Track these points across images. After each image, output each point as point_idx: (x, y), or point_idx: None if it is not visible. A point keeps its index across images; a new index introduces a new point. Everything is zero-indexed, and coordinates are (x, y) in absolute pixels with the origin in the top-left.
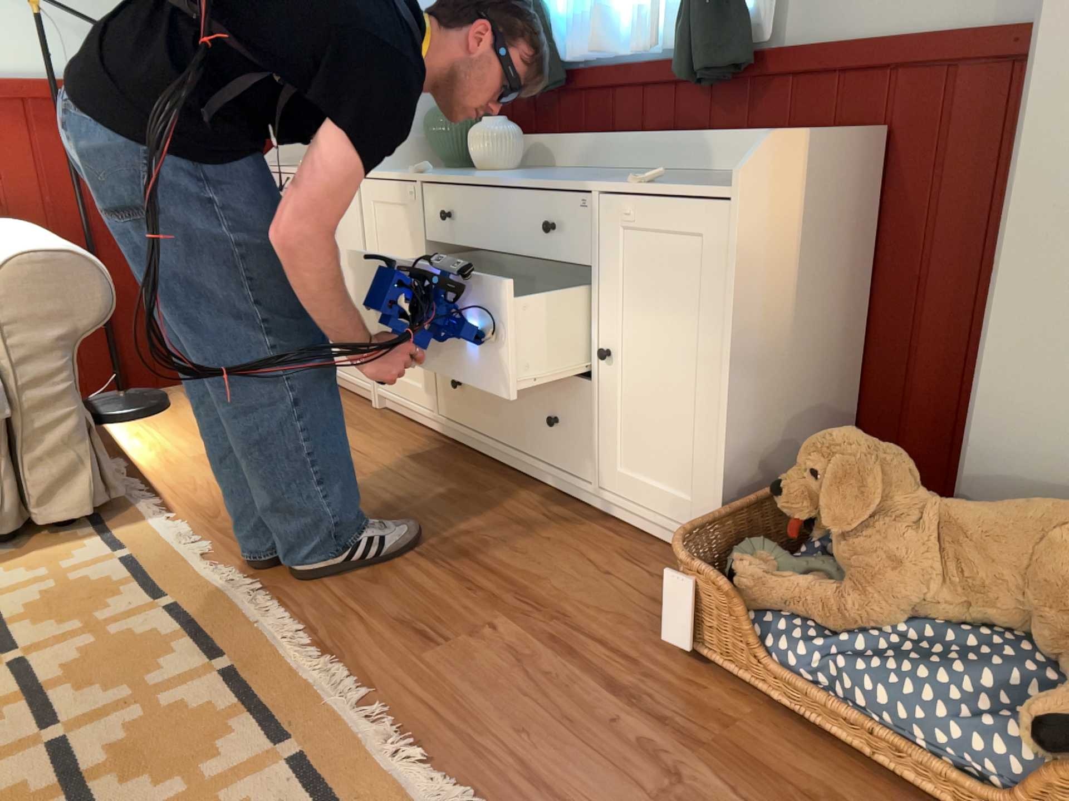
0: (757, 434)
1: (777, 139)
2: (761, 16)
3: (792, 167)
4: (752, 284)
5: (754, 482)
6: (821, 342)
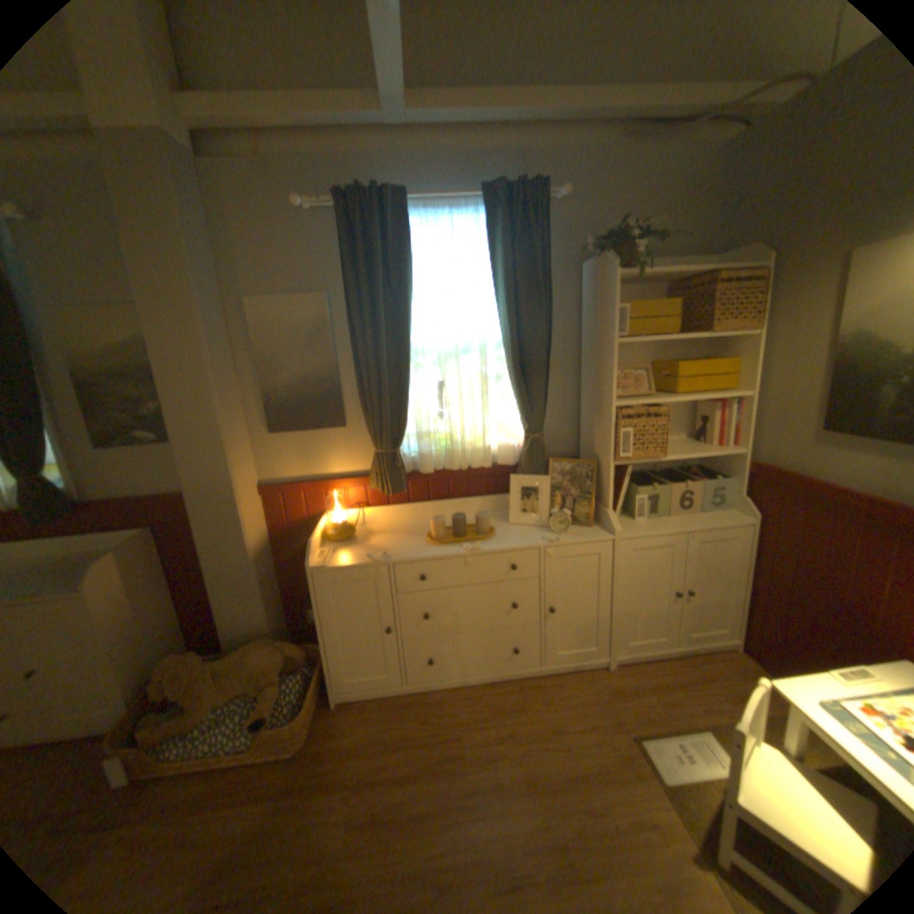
0: (133, 670)
1: (97, 565)
2: (71, 491)
3: (109, 569)
4: (106, 622)
5: (139, 688)
6: (152, 616)
